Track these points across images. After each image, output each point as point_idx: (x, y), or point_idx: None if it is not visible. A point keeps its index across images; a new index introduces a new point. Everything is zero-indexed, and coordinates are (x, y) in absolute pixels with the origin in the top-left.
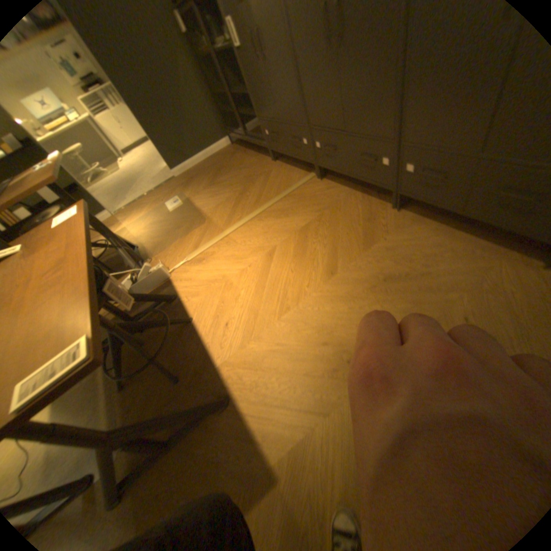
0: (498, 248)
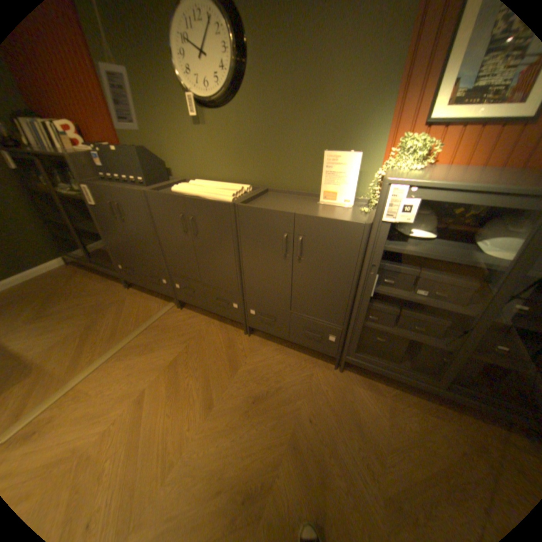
0: (311, 358)
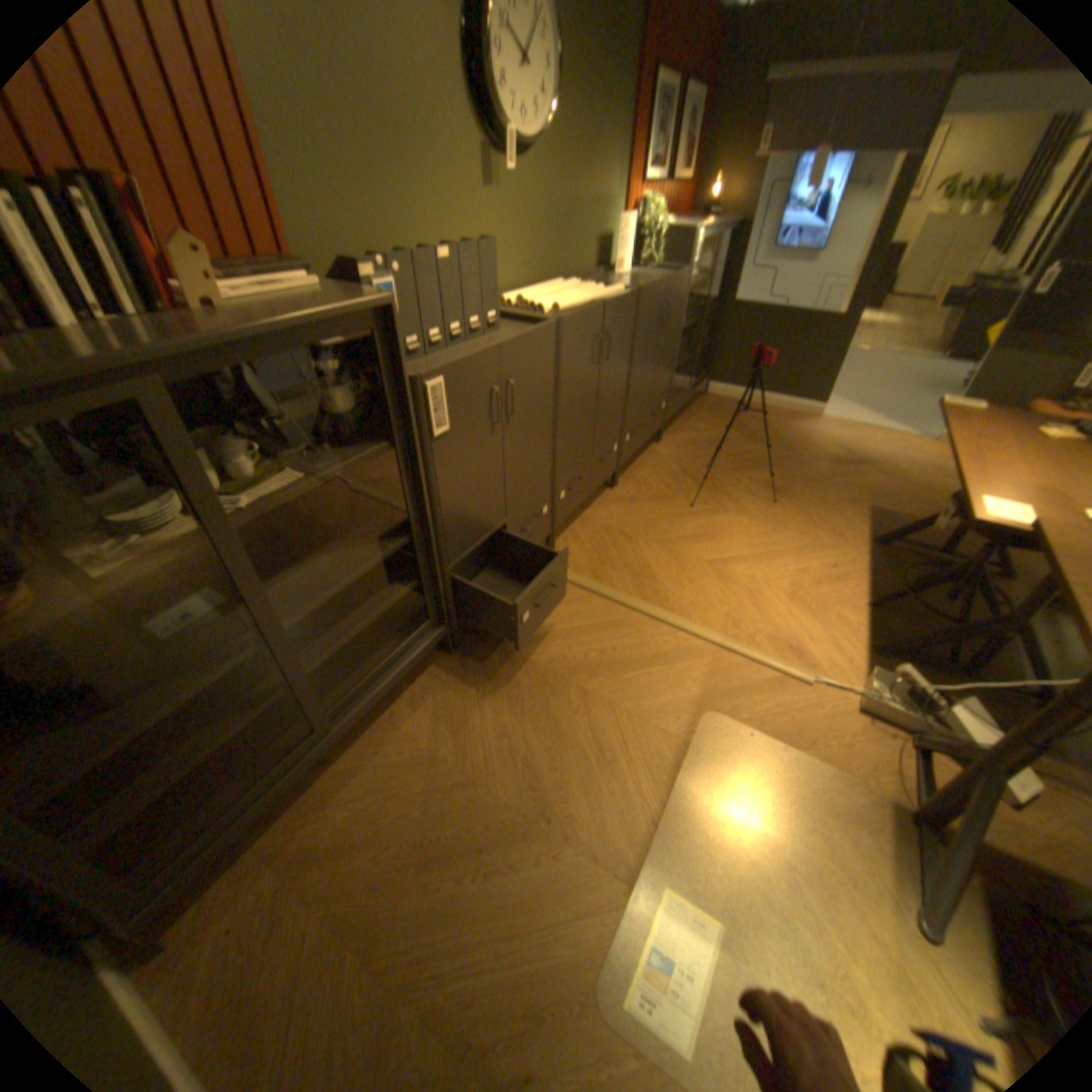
0: (646, 454)
